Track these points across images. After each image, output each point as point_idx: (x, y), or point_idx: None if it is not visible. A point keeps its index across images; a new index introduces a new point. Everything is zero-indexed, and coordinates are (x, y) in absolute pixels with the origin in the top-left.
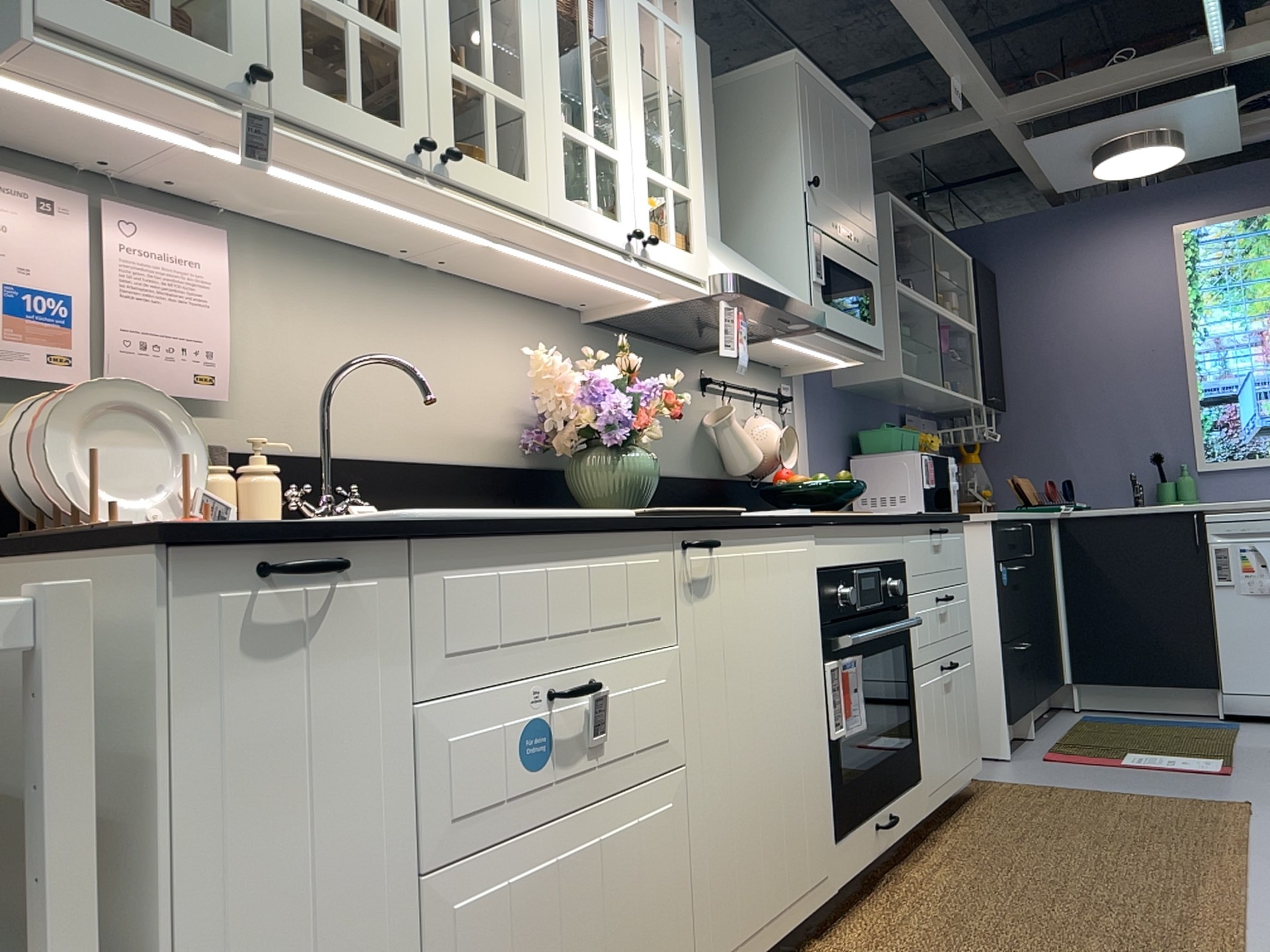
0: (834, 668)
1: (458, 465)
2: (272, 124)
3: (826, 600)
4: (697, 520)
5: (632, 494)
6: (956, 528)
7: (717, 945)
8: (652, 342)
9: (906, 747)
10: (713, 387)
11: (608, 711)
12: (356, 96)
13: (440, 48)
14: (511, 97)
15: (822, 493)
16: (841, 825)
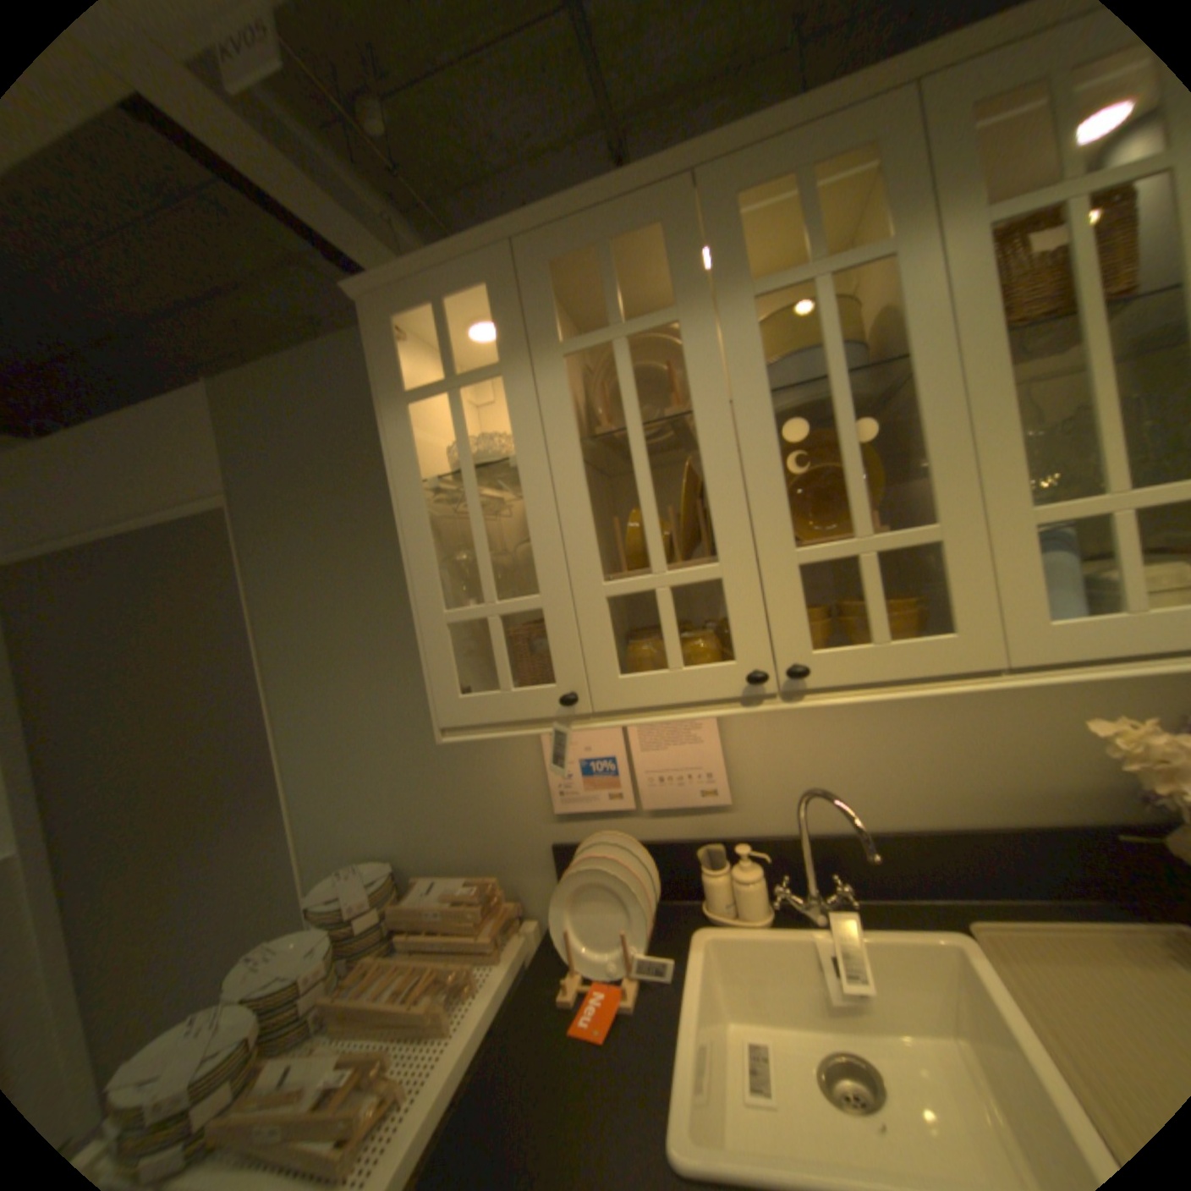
0: None
1: (1017, 832)
2: (604, 719)
3: None
4: None
5: None
6: None
7: None
8: None
9: None
10: None
11: None
12: (676, 657)
13: (778, 542)
14: (912, 534)
15: None
16: None
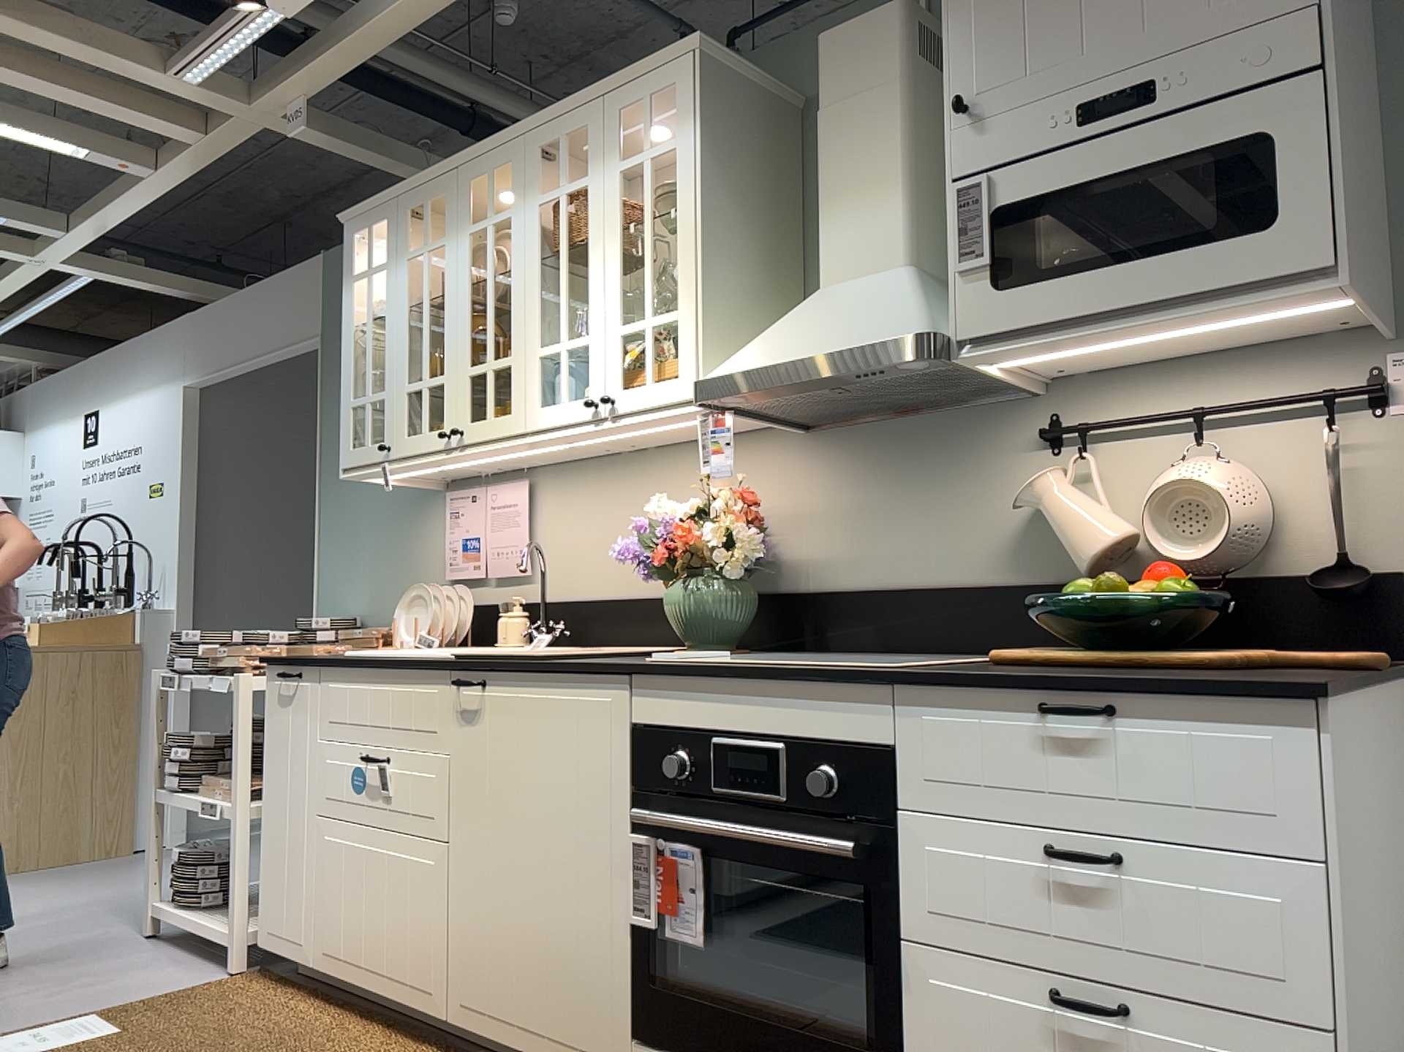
0: (641, 844)
1: (661, 598)
2: (399, 462)
3: (643, 764)
4: (464, 663)
5: (688, 626)
6: (1228, 711)
7: (464, 994)
8: (920, 415)
9: (848, 1050)
10: (1075, 436)
11: (395, 779)
12: (424, 425)
13: (462, 363)
14: (501, 360)
15: (1076, 615)
16: (644, 1031)
